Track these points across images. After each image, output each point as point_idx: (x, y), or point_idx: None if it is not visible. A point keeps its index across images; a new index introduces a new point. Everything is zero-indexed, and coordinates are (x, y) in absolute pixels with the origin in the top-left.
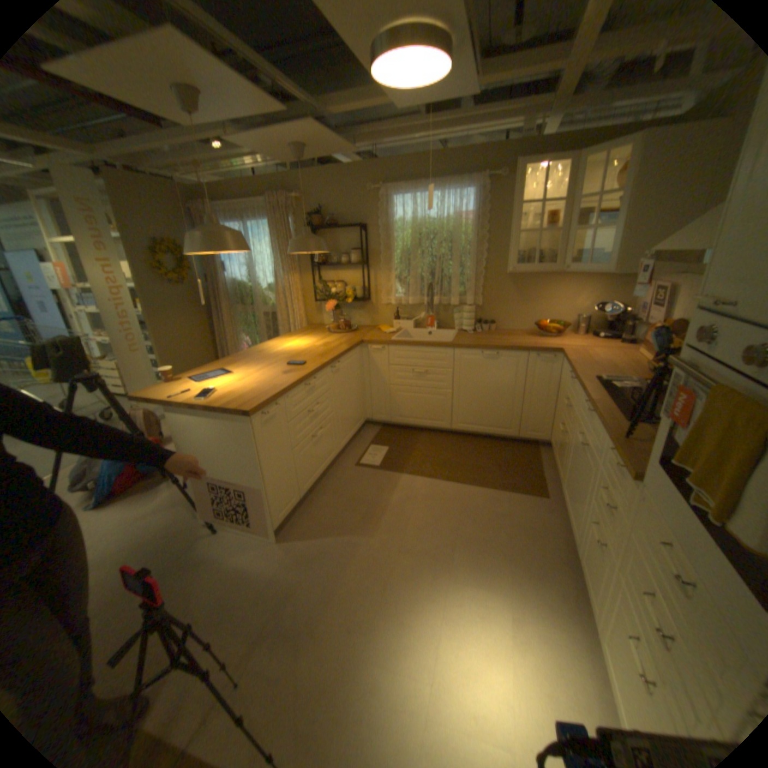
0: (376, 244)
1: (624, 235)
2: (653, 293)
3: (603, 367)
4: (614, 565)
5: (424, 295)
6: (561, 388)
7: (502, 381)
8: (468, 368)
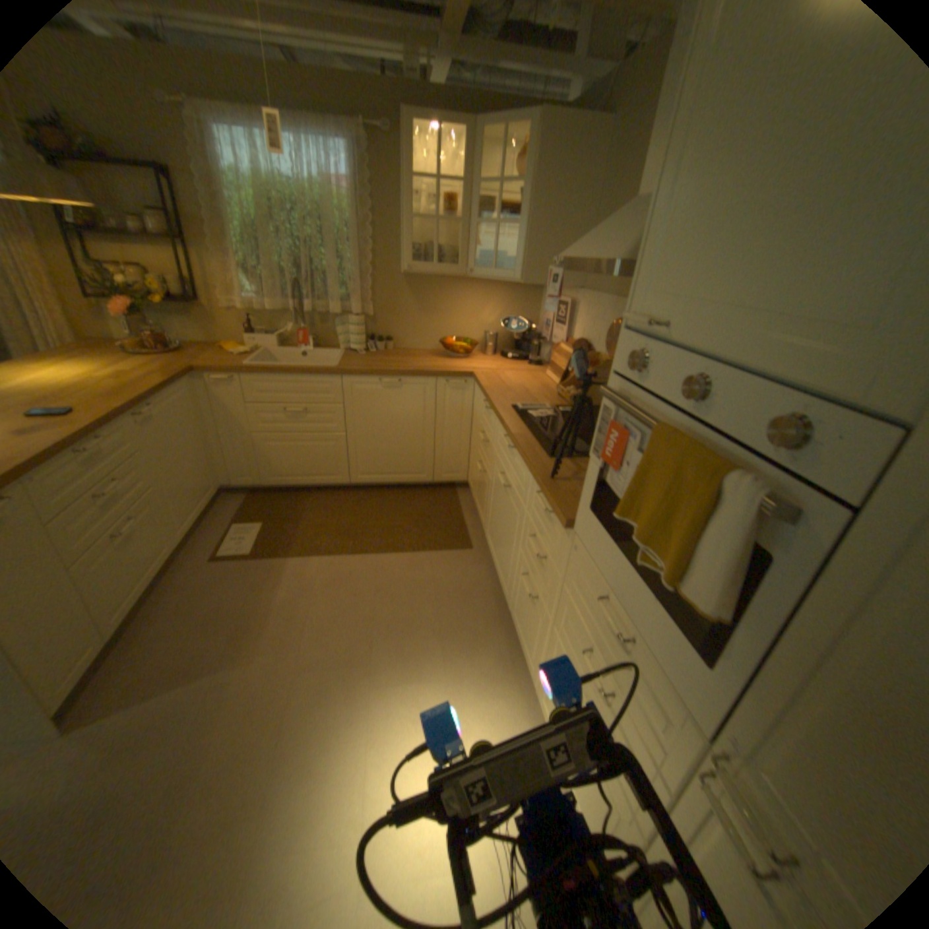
0: (194, 207)
1: (527, 238)
2: (555, 311)
3: (516, 395)
4: (546, 619)
5: (288, 298)
6: (474, 421)
7: (408, 417)
8: (364, 402)
